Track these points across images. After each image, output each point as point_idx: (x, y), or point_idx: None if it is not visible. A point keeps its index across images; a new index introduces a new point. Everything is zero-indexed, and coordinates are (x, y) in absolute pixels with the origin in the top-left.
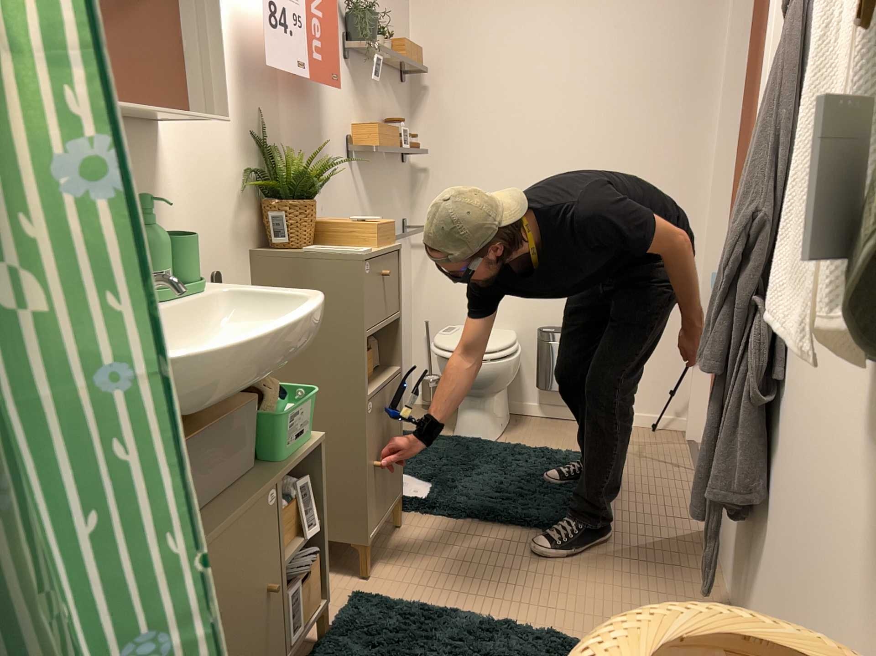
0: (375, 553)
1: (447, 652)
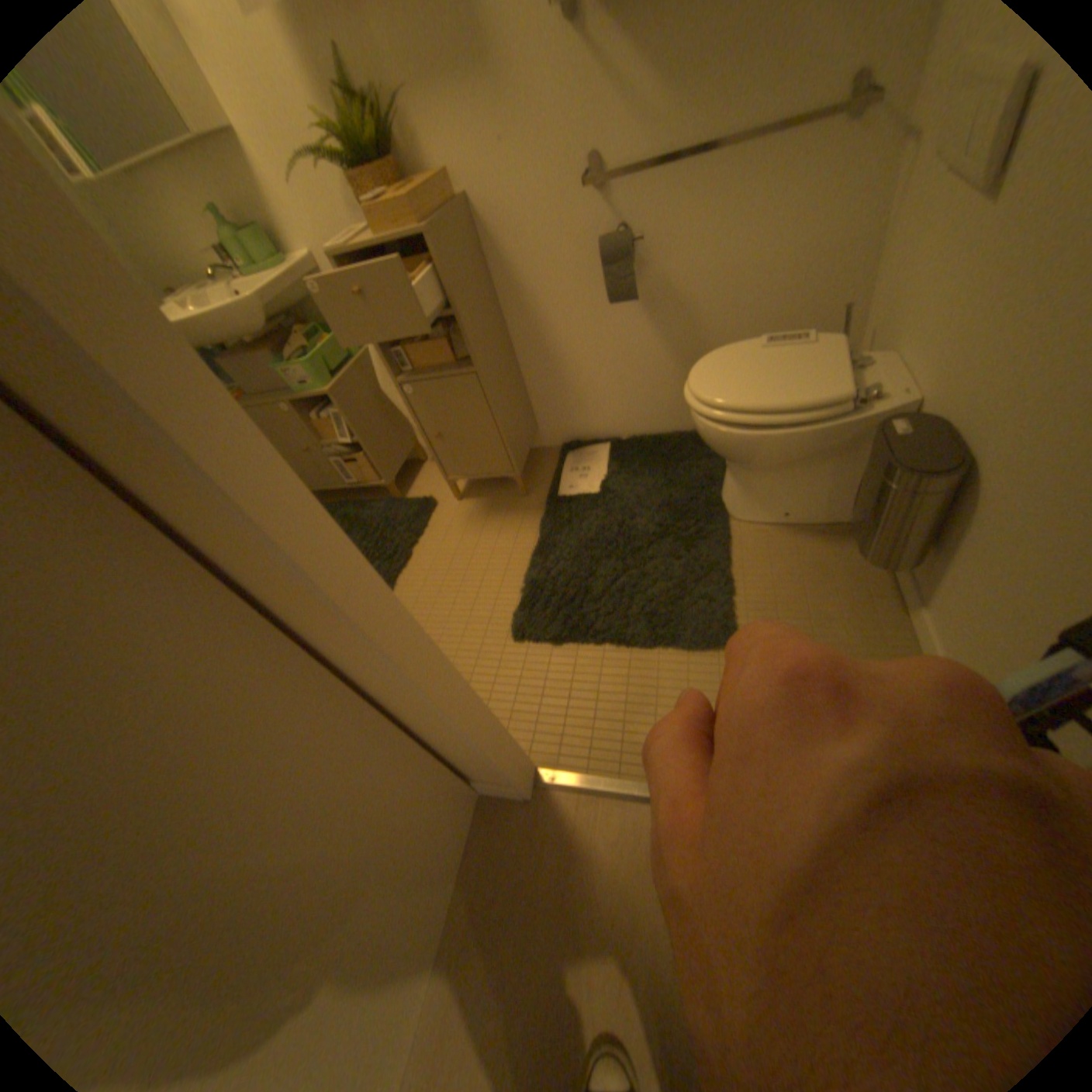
0: (489, 493)
1: (367, 550)
